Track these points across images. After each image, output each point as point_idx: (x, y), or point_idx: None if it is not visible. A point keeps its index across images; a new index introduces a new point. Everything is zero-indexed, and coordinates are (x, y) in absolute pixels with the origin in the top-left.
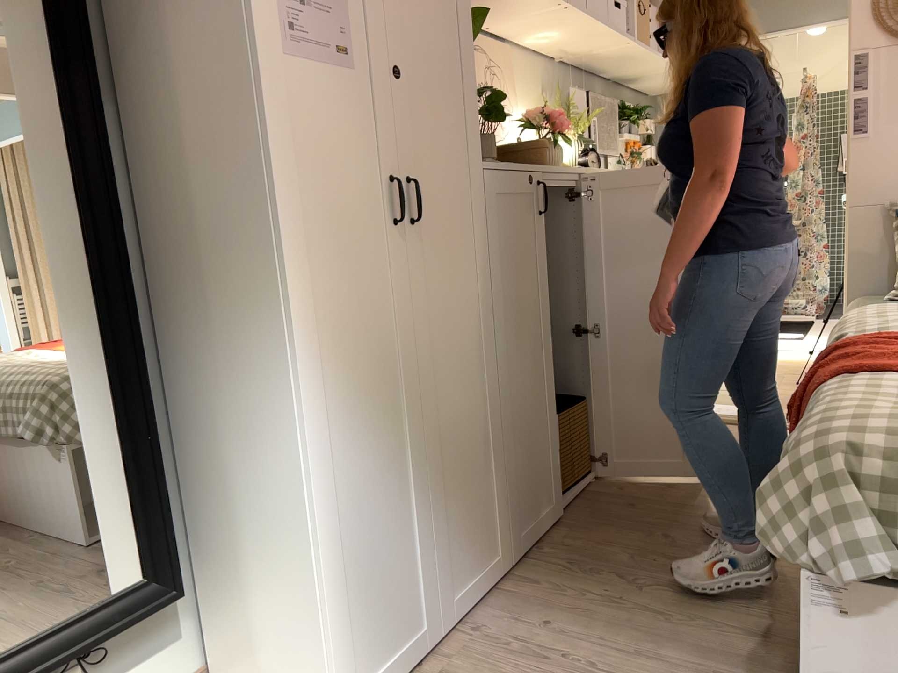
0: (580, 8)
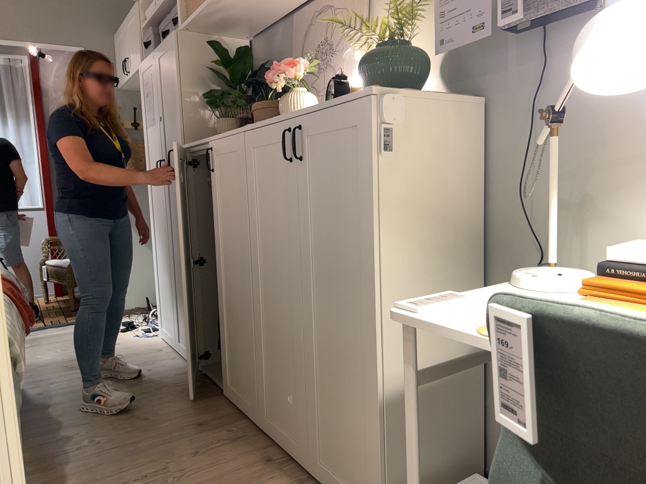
0: None
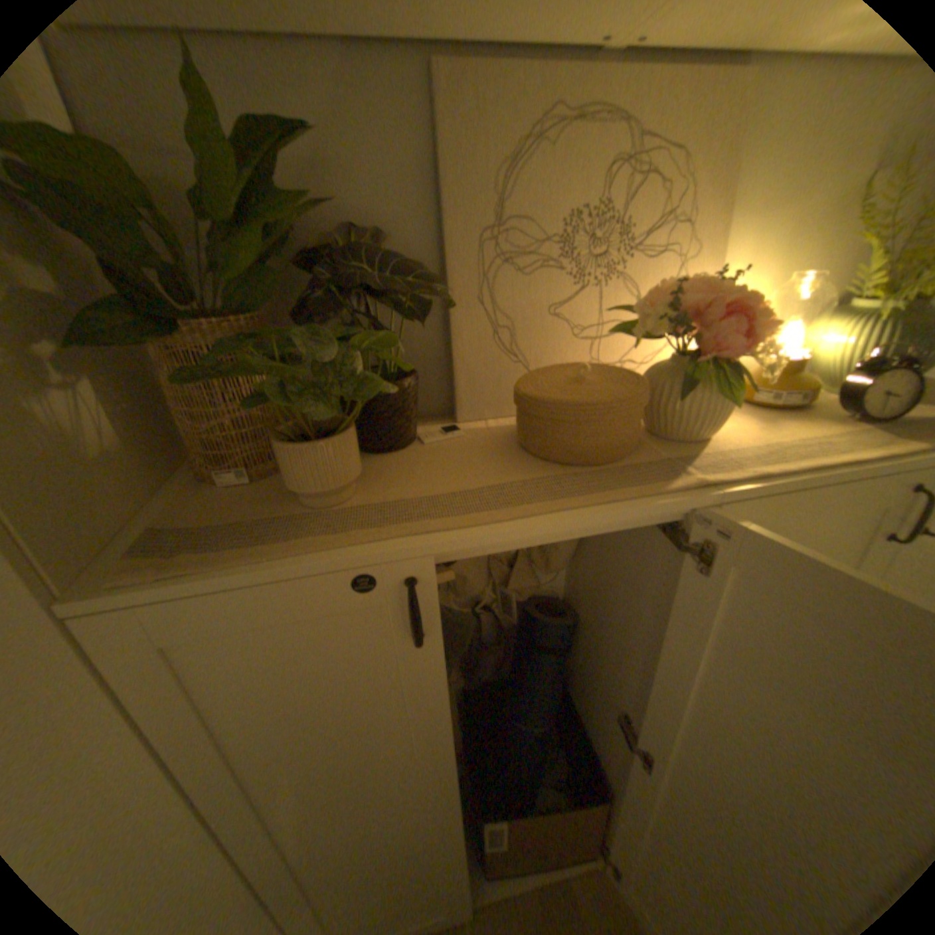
0: None
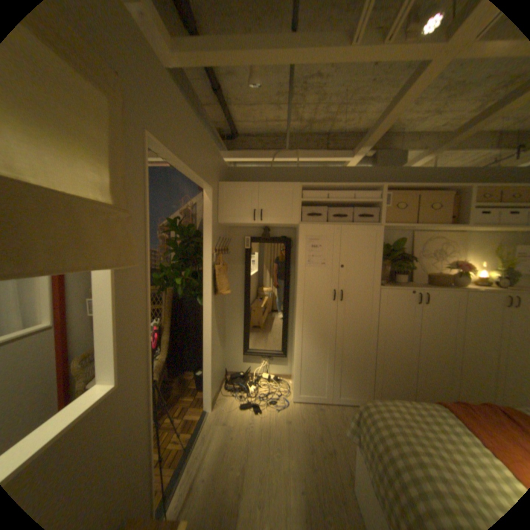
0: (482, 227)
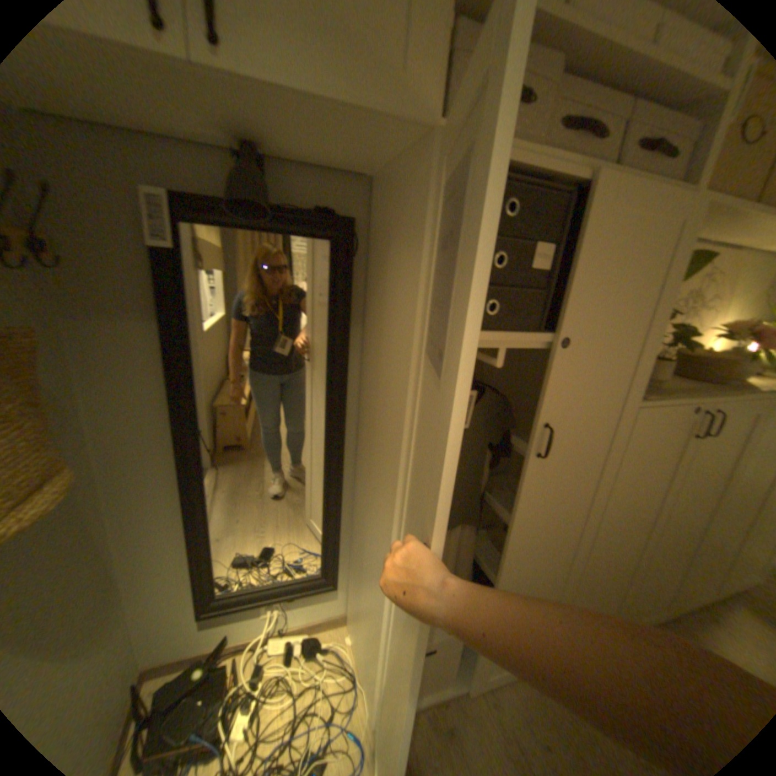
0: None
